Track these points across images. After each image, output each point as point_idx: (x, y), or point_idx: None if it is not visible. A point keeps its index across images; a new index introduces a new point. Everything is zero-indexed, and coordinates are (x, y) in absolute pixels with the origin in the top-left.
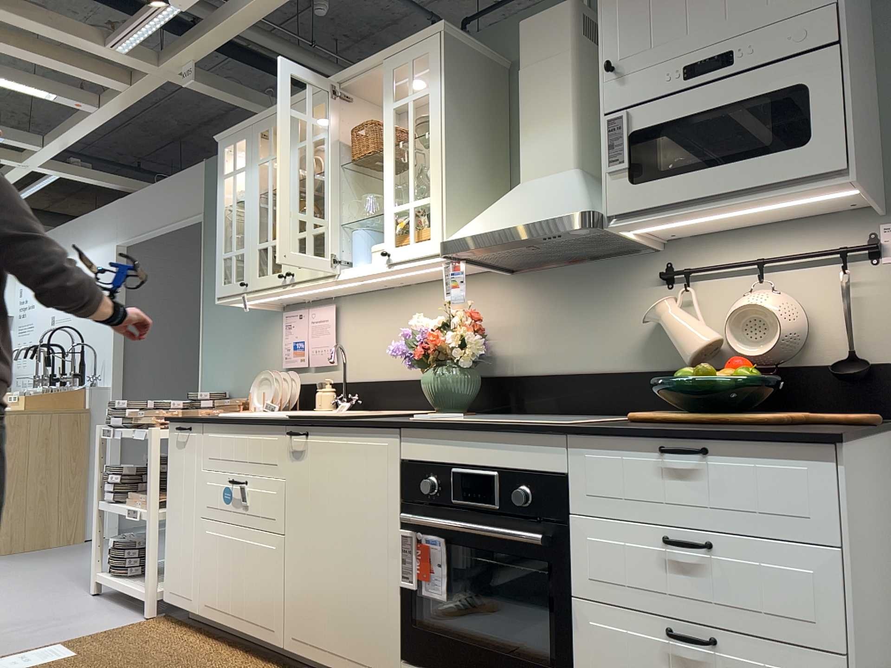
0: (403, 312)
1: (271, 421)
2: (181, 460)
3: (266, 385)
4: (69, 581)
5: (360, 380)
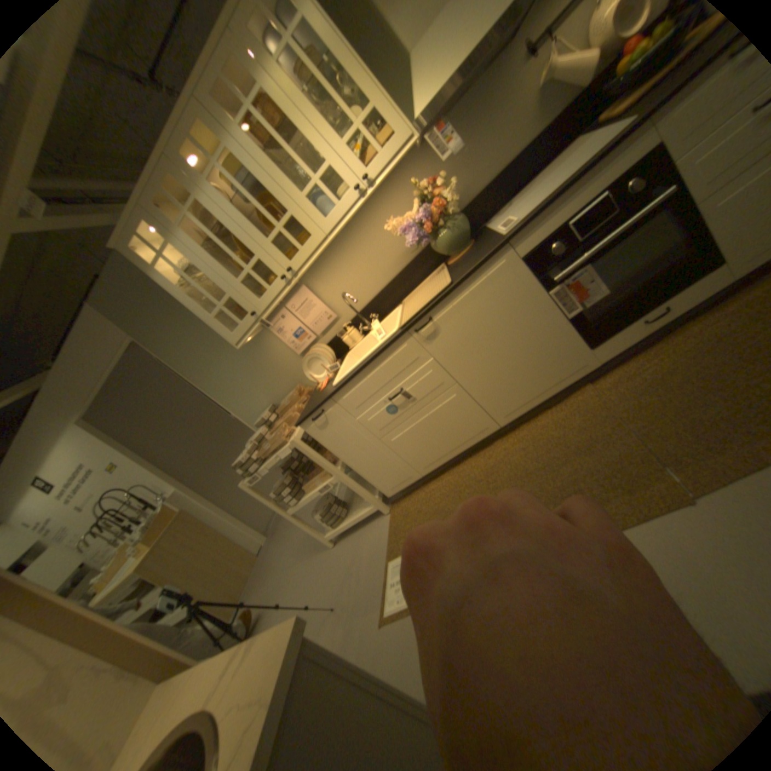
0: (359, 243)
1: (395, 338)
2: (334, 432)
3: (314, 363)
4: (305, 562)
5: (363, 307)
